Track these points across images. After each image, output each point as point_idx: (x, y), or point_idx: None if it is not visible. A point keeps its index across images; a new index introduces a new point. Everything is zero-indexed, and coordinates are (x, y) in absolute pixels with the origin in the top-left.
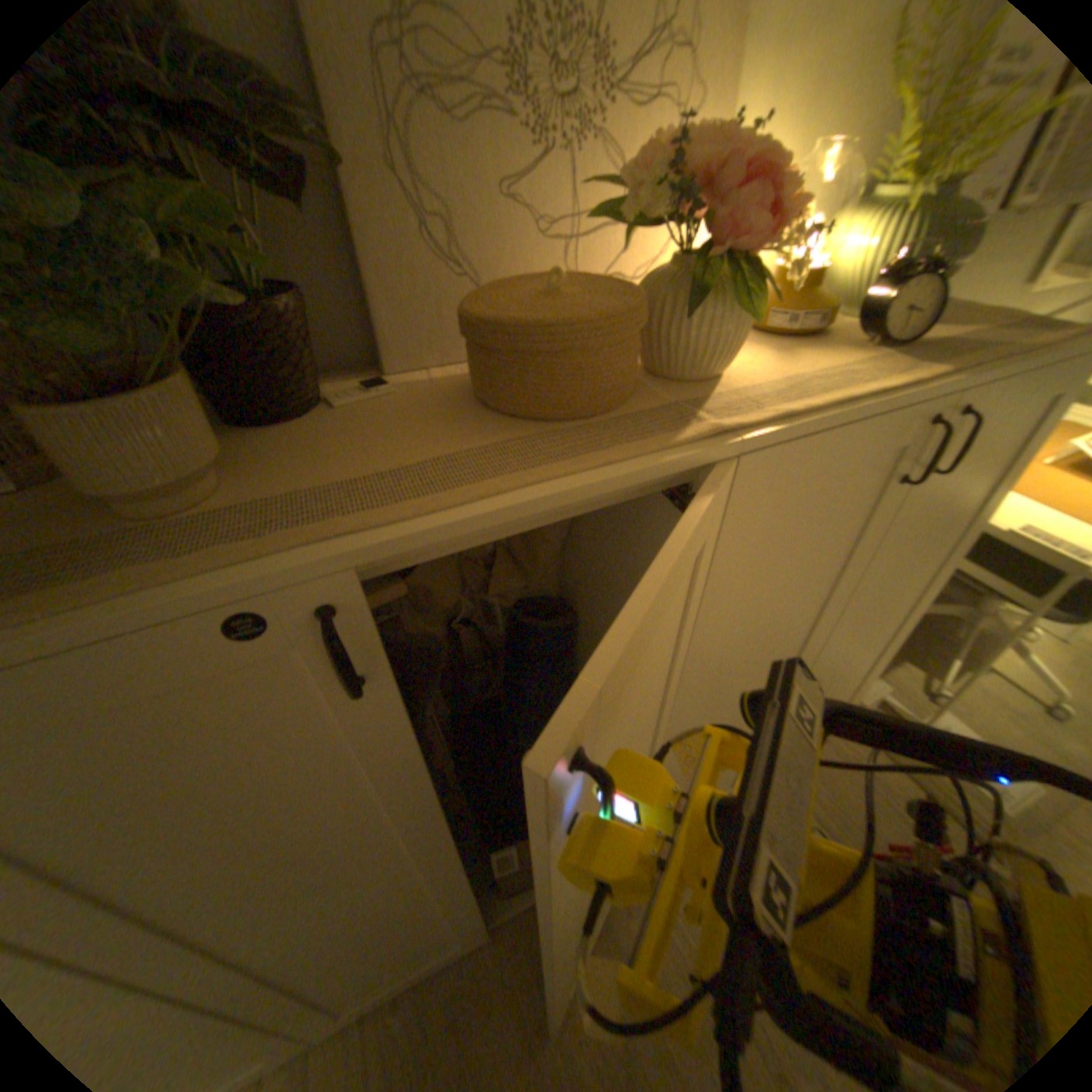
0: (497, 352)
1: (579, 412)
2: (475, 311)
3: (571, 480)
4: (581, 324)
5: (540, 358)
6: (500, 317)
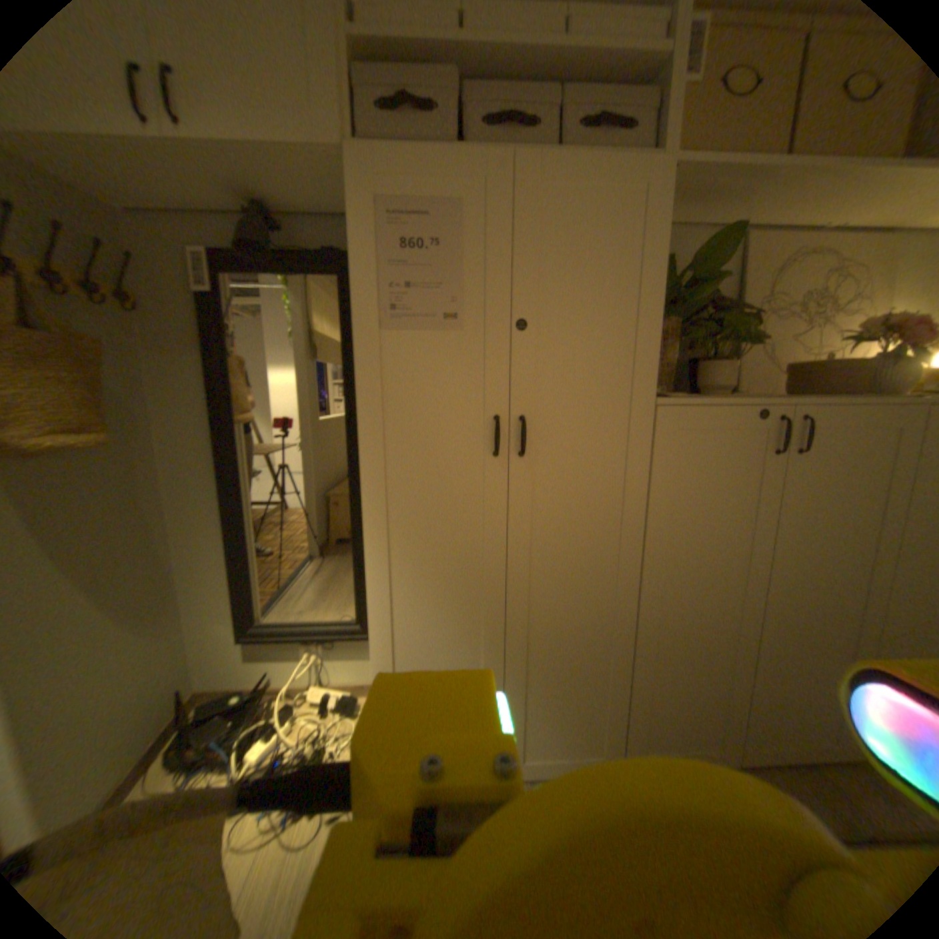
0: (814, 374)
1: (849, 392)
2: (801, 364)
3: (861, 399)
4: (854, 362)
5: (834, 374)
6: (816, 363)
